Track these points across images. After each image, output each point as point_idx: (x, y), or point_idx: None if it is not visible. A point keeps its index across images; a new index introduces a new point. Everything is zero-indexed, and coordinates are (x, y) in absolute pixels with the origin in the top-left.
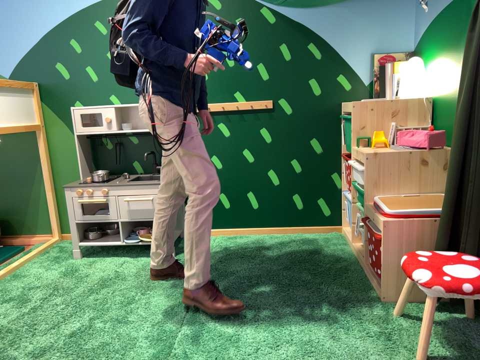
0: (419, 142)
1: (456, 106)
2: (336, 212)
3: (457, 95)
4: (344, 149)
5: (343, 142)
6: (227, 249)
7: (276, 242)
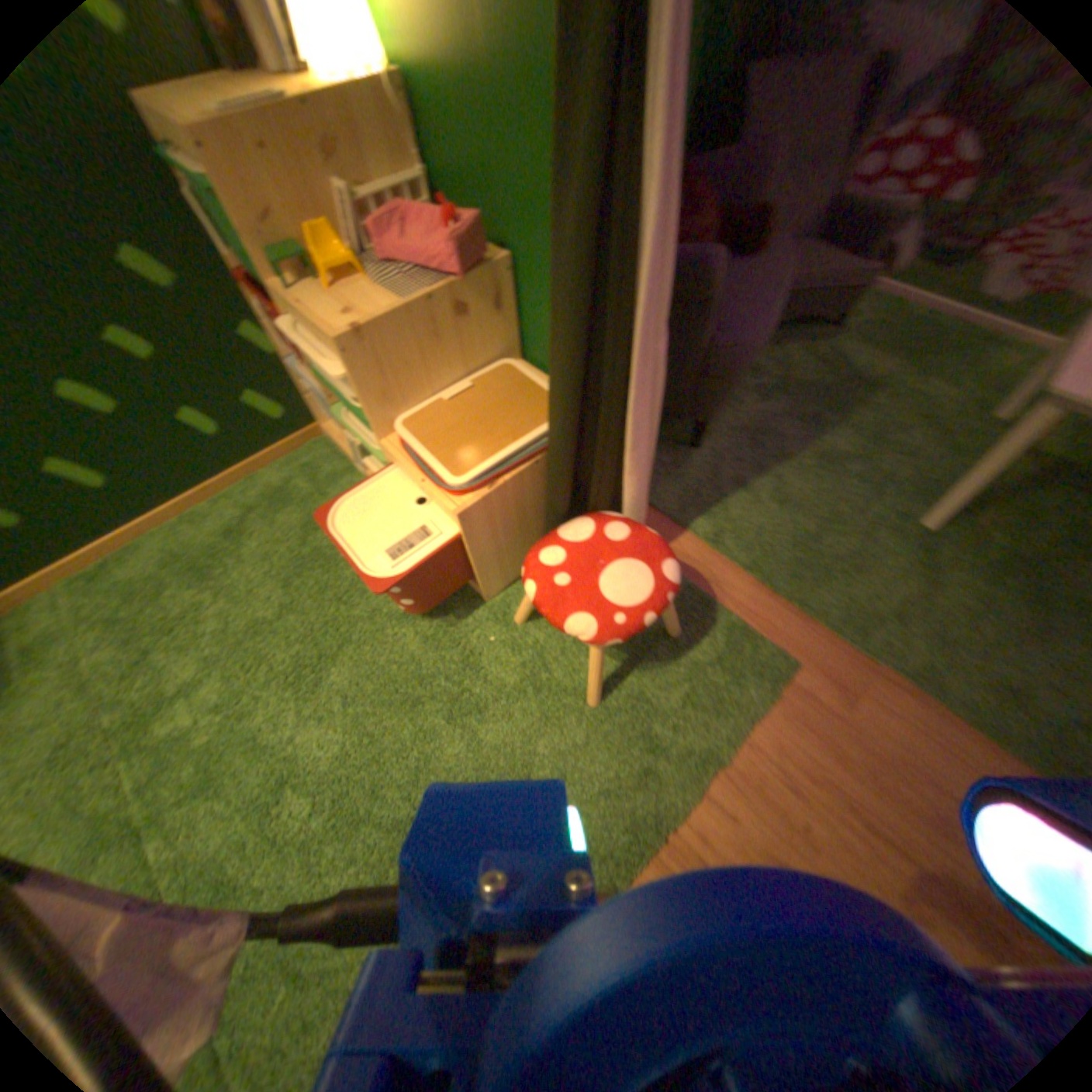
0: (431, 255)
1: (479, 121)
2: (289, 400)
3: (475, 85)
4: (230, 264)
5: (218, 246)
6: (104, 616)
7: (206, 529)
